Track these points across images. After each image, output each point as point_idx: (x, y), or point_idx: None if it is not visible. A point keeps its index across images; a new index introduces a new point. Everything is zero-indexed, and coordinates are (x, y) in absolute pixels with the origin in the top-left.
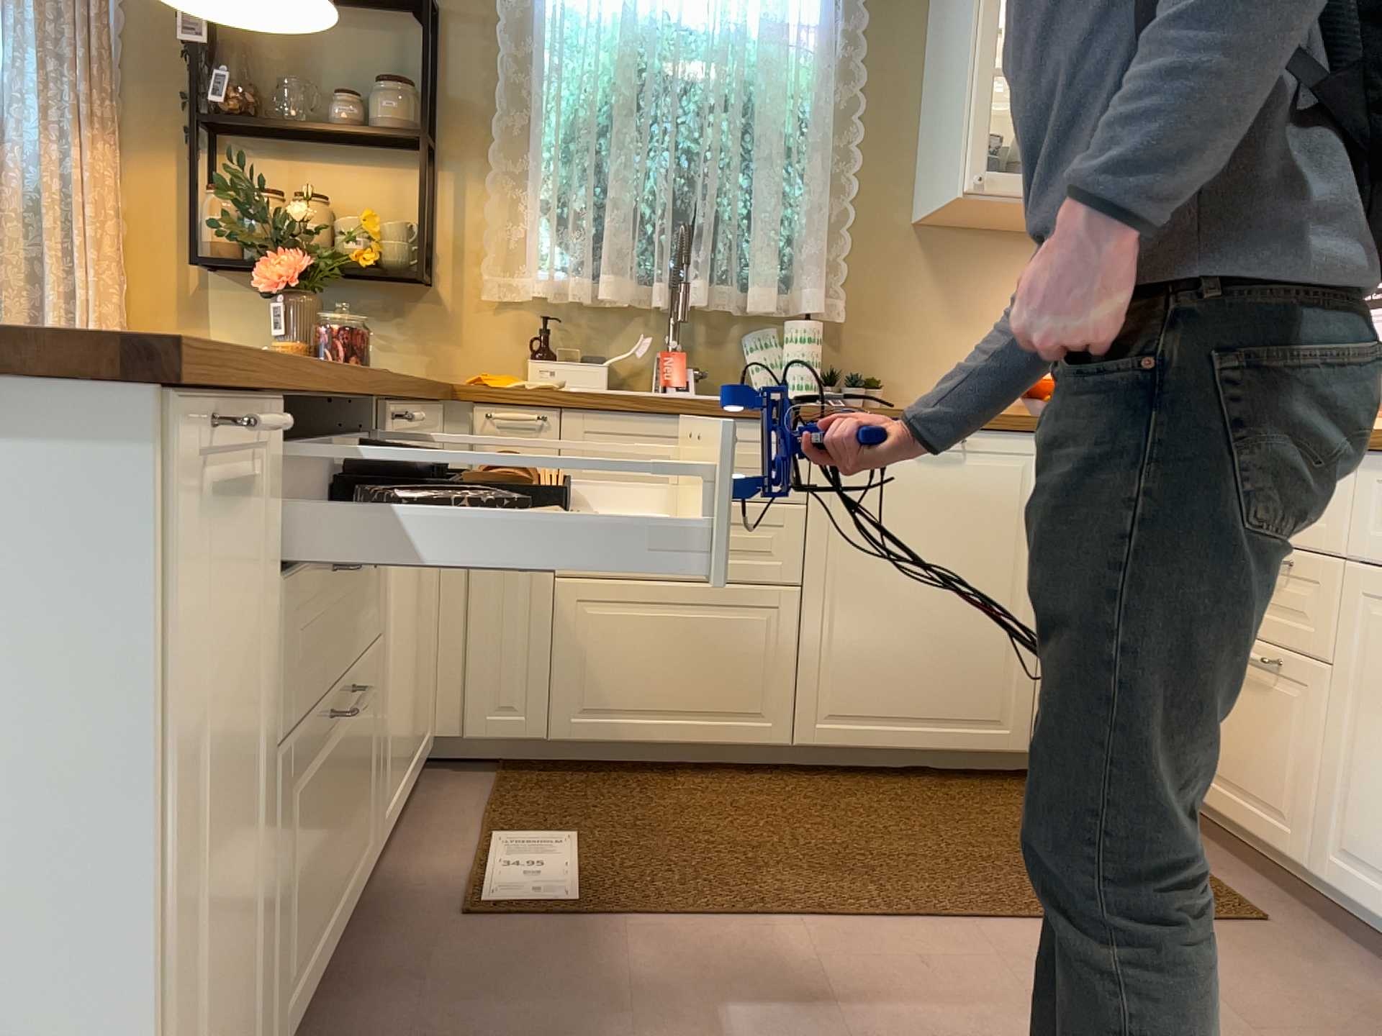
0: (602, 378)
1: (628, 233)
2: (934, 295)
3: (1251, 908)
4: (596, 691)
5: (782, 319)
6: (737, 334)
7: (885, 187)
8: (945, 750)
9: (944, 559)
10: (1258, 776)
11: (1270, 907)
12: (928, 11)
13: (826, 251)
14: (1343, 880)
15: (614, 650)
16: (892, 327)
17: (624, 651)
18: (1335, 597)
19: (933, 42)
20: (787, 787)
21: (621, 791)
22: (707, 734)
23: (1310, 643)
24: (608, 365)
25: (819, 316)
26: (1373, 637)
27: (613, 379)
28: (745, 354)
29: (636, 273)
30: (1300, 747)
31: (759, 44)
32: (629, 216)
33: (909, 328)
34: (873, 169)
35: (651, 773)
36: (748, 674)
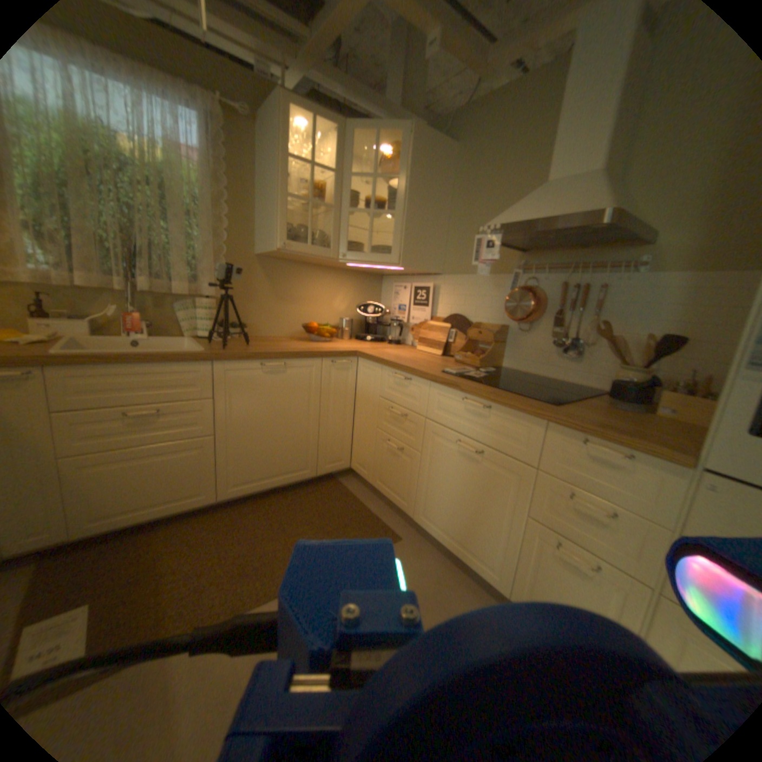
0: (82, 330)
1: (88, 249)
2: (264, 288)
3: (394, 532)
4: (98, 509)
5: (192, 297)
6: (167, 304)
7: (238, 237)
8: (283, 484)
9: (277, 413)
10: (394, 484)
11: (399, 529)
12: (252, 154)
13: (211, 265)
14: (423, 523)
15: (105, 488)
16: (247, 301)
17: (113, 486)
18: (420, 429)
19: (256, 171)
20: (214, 521)
21: (121, 555)
22: (170, 510)
23: (412, 443)
24: (87, 321)
25: (211, 296)
26: (433, 446)
27: (92, 328)
28: (173, 314)
29: (97, 272)
30: (408, 477)
31: (160, 152)
32: (86, 239)
33: (254, 302)
34: (231, 227)
35: (140, 534)
36: (188, 480)
